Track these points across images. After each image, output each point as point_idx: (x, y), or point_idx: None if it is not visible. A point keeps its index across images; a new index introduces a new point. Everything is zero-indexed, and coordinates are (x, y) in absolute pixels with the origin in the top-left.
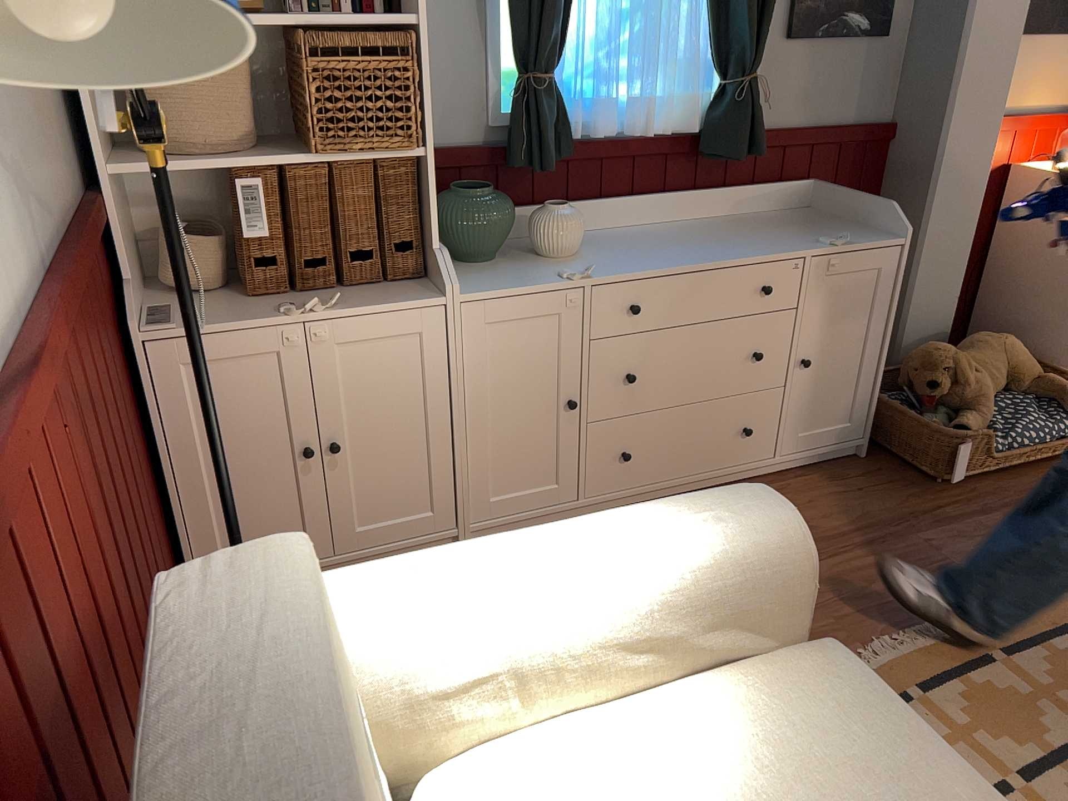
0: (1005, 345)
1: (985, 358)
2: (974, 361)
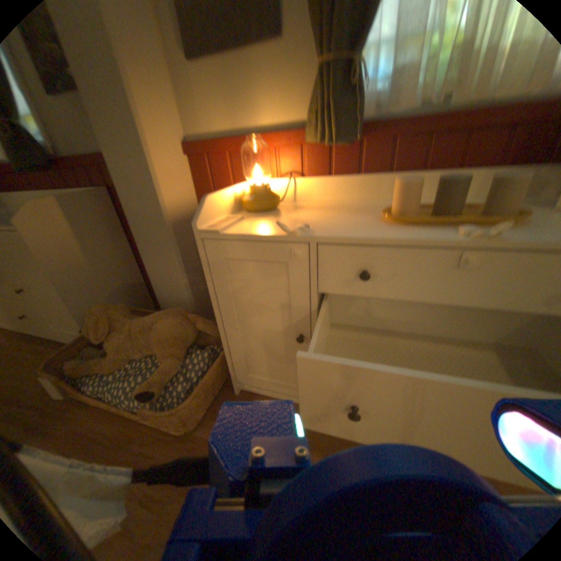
0: (160, 322)
1: (141, 326)
2: (134, 325)
